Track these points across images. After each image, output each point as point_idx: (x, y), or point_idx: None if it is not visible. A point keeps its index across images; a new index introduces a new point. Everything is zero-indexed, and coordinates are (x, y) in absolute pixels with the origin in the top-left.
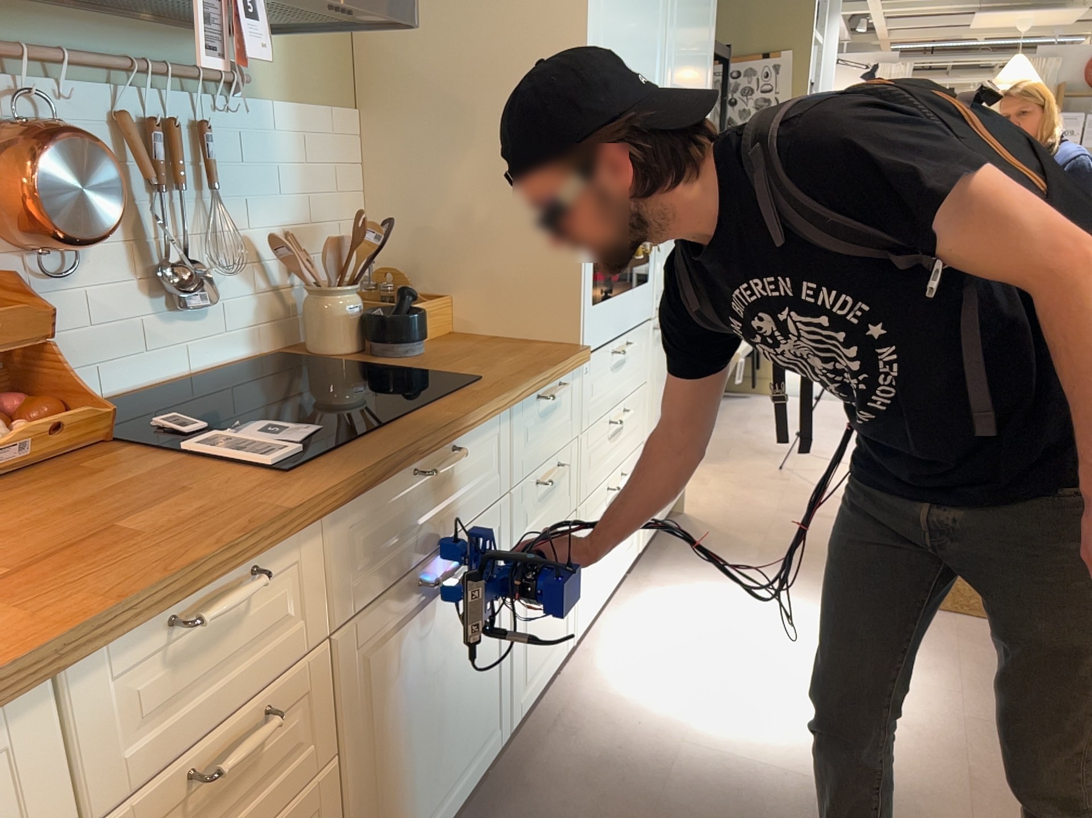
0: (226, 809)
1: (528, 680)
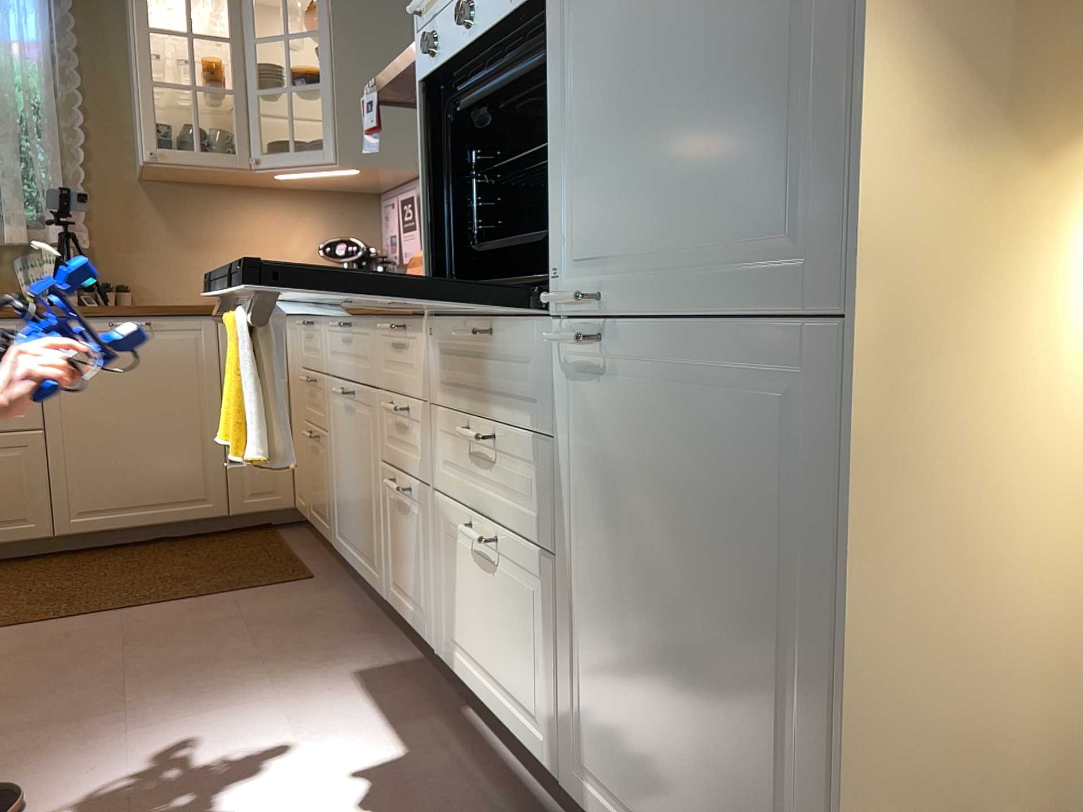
0: (312, 403)
1: (397, 588)
